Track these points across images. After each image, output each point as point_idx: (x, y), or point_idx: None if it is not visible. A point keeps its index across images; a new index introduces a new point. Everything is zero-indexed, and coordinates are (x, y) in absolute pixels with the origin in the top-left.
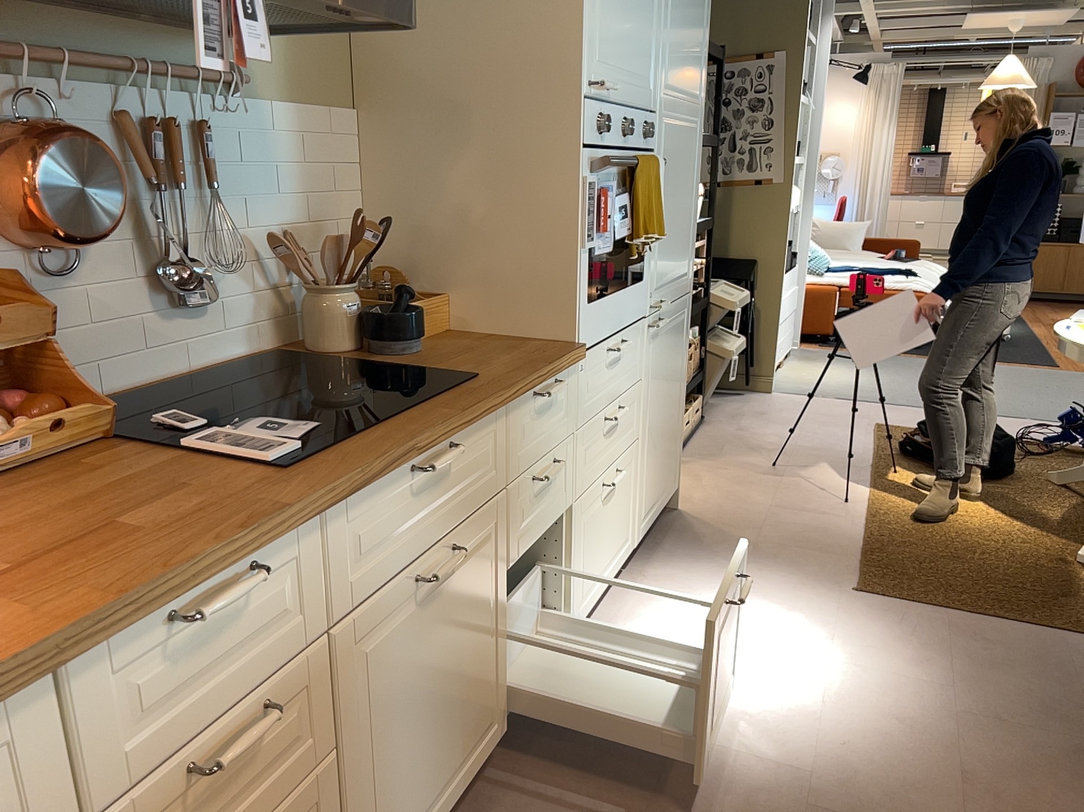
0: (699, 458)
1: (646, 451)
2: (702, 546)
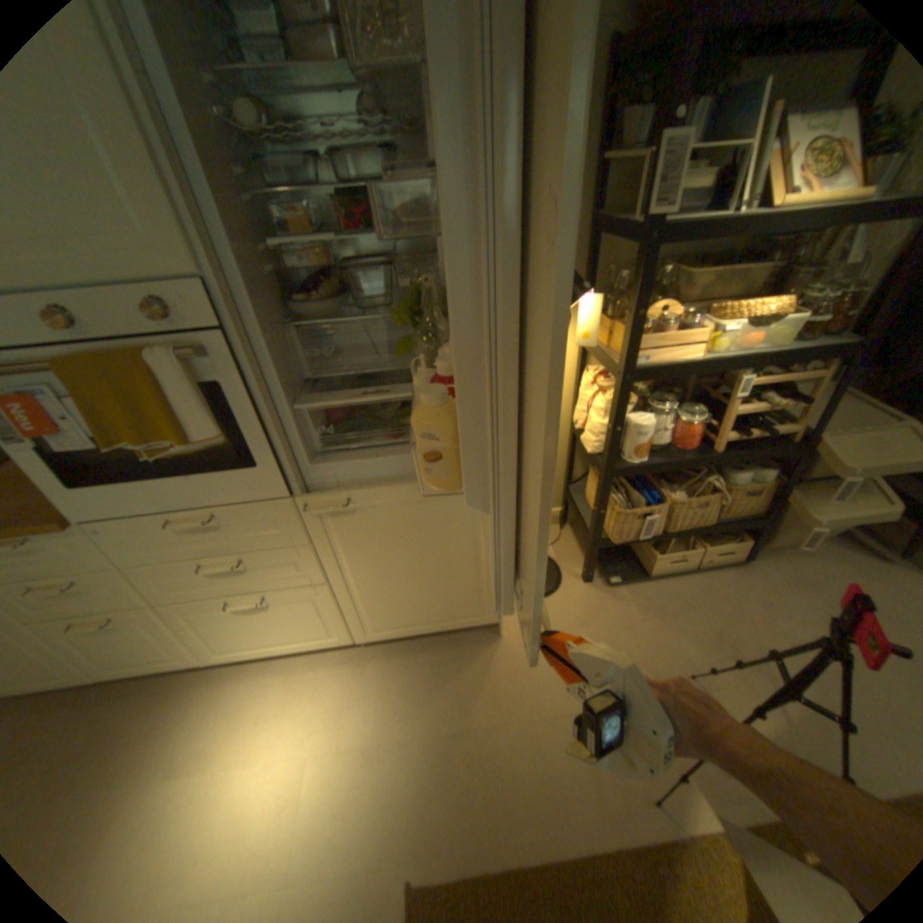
0: (636, 604)
1: (353, 594)
2: (436, 686)
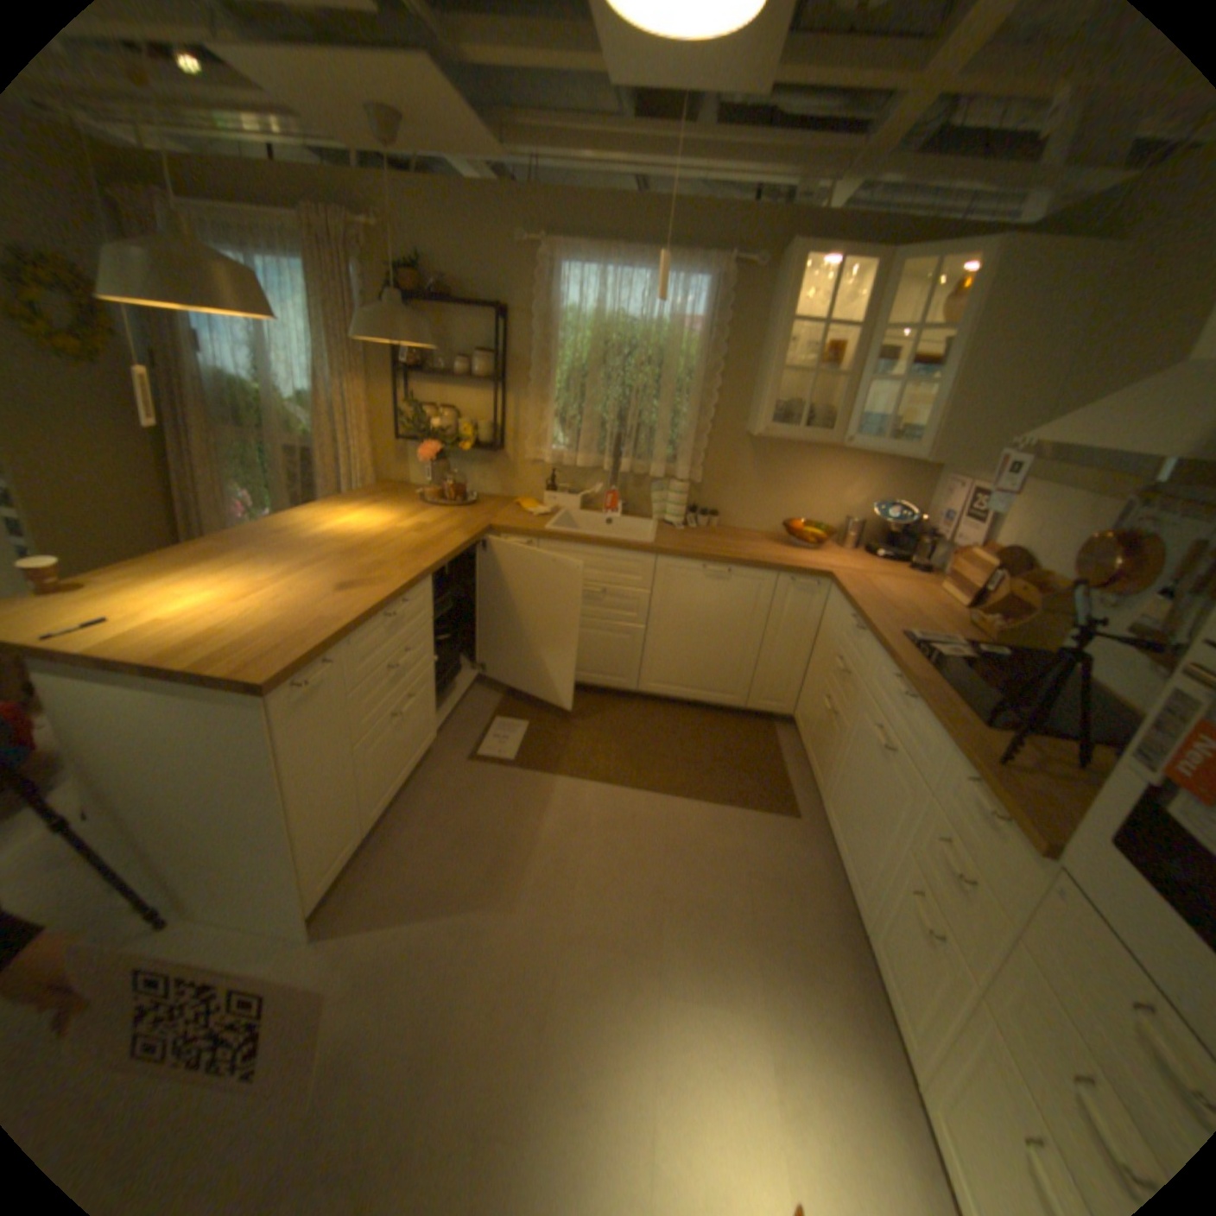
0: None
1: None
2: None
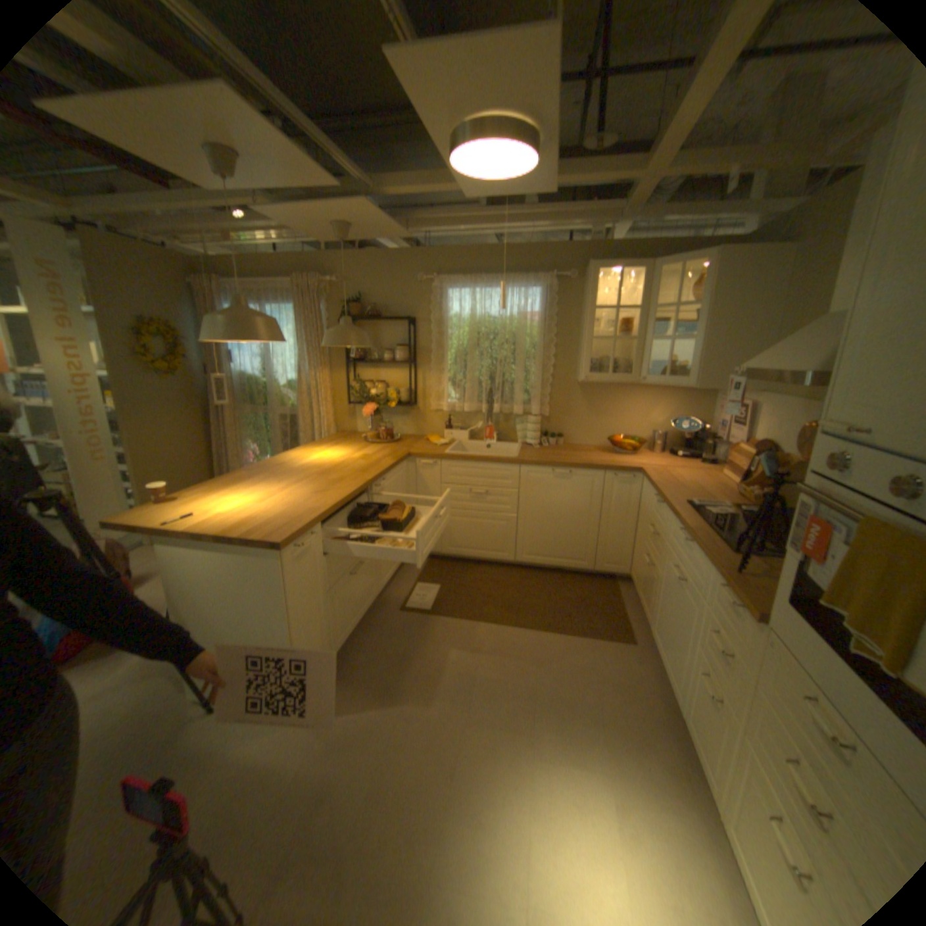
0: None
1: None
2: None
